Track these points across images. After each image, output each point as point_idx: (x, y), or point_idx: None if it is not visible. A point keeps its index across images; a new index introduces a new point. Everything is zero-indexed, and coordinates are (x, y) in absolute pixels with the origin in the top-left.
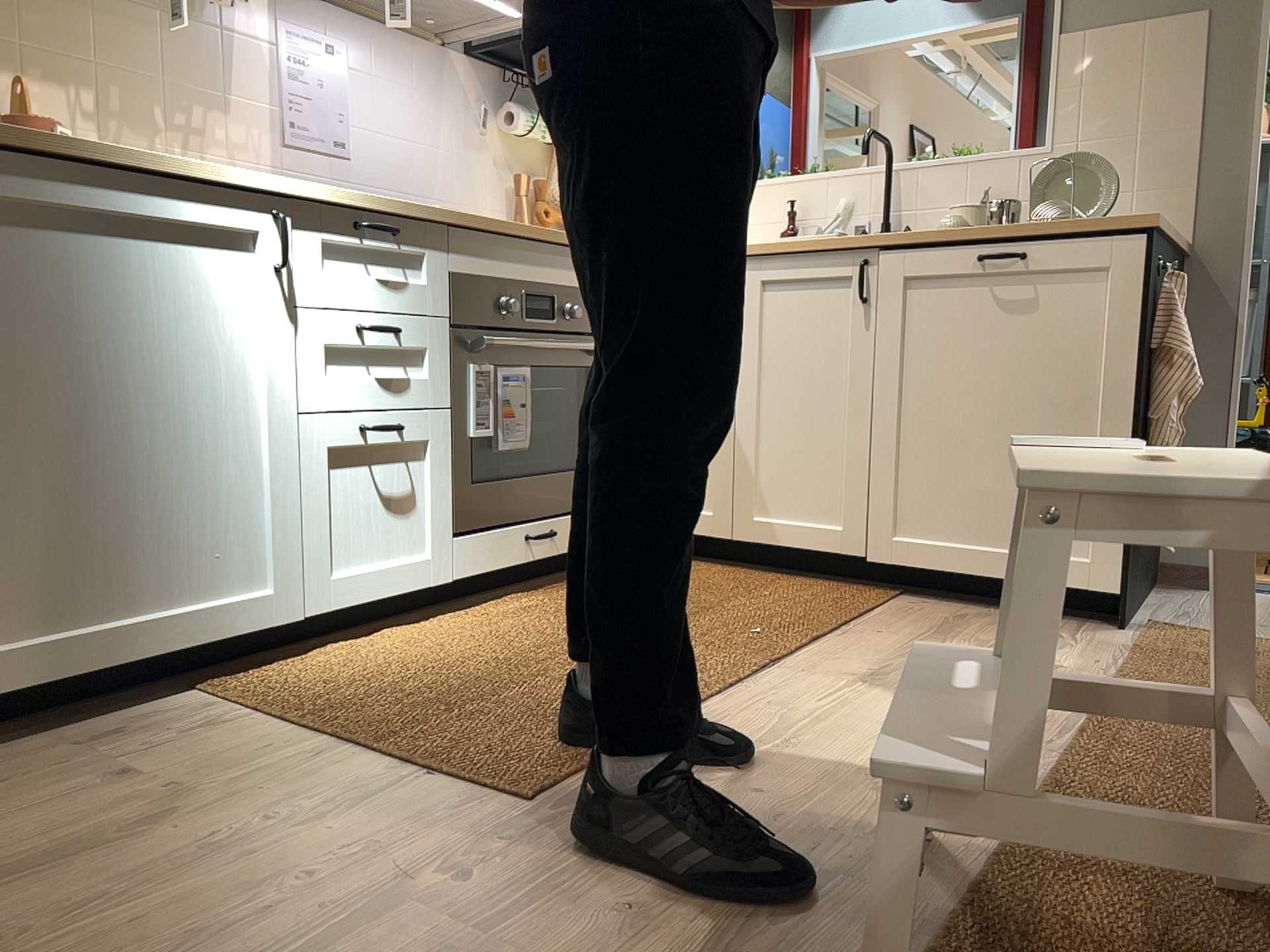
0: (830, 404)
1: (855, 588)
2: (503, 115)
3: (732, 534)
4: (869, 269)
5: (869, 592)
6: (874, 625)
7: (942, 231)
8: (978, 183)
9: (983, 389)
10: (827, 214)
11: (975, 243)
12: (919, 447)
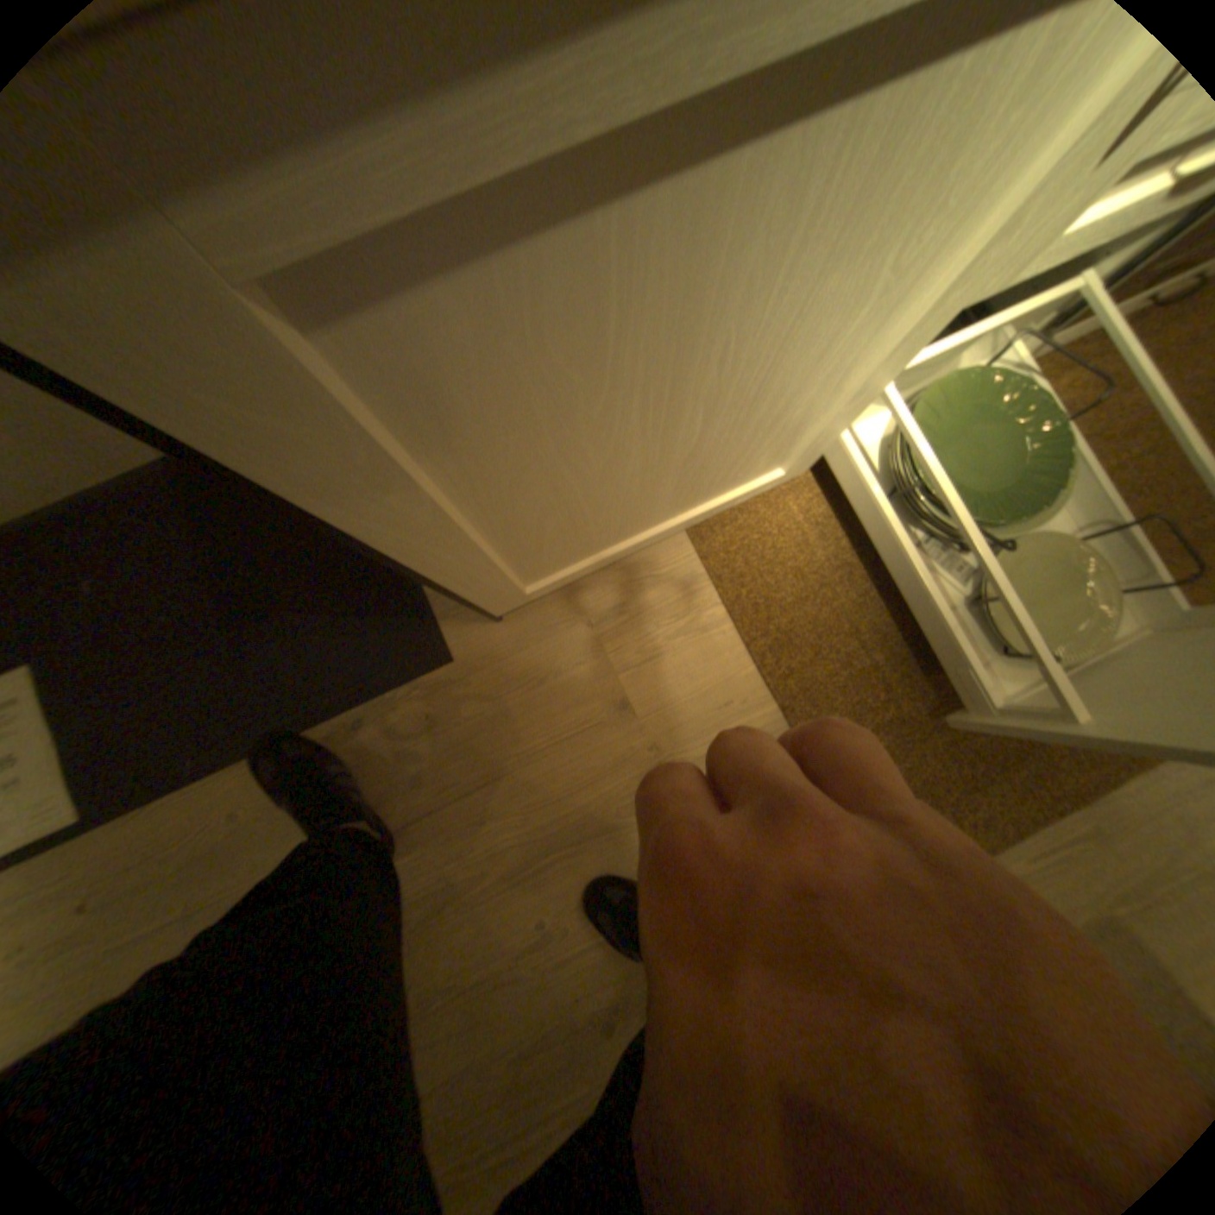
0: None
1: None
2: None
3: None
4: None
5: None
6: None
7: None
8: None
9: None
10: None
11: None
12: None
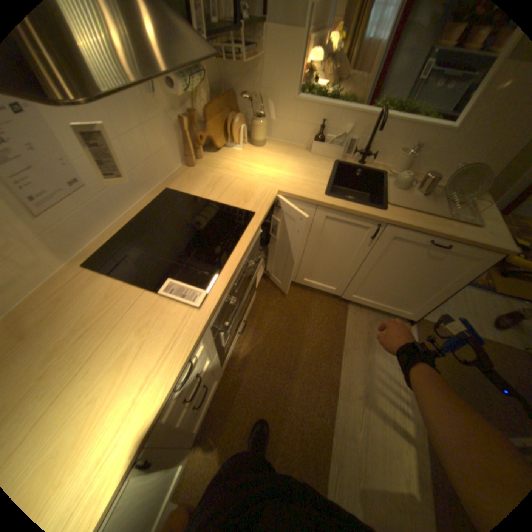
0: (342, 260)
1: (334, 302)
2: (162, 78)
3: (293, 280)
4: (380, 228)
5: (339, 305)
6: (353, 347)
7: (420, 221)
8: (417, 134)
9: (405, 274)
10: (338, 126)
11: (434, 235)
12: (372, 280)
